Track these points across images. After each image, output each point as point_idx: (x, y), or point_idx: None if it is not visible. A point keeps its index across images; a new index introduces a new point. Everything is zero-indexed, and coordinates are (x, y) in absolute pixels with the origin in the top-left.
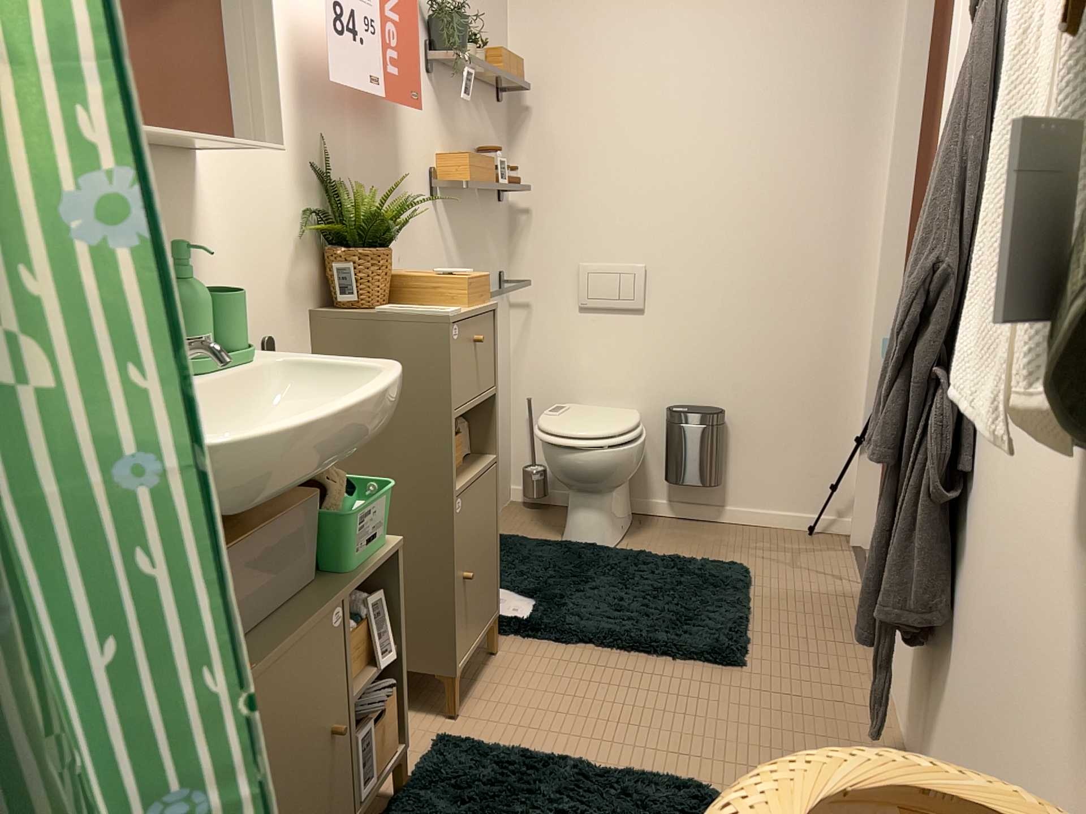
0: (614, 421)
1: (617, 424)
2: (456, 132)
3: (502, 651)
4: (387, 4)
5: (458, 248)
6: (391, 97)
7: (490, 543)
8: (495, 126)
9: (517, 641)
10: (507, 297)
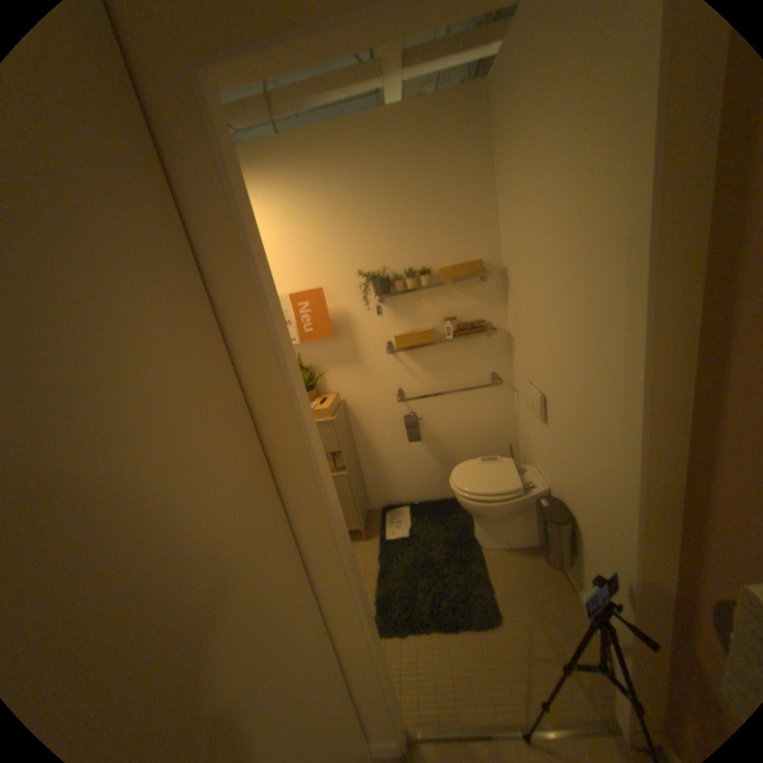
0: (487, 484)
1: (480, 488)
2: (416, 317)
3: (367, 543)
4: (298, 309)
5: (425, 370)
6: (307, 340)
7: (344, 503)
8: (477, 296)
9: (376, 545)
10: (506, 386)
